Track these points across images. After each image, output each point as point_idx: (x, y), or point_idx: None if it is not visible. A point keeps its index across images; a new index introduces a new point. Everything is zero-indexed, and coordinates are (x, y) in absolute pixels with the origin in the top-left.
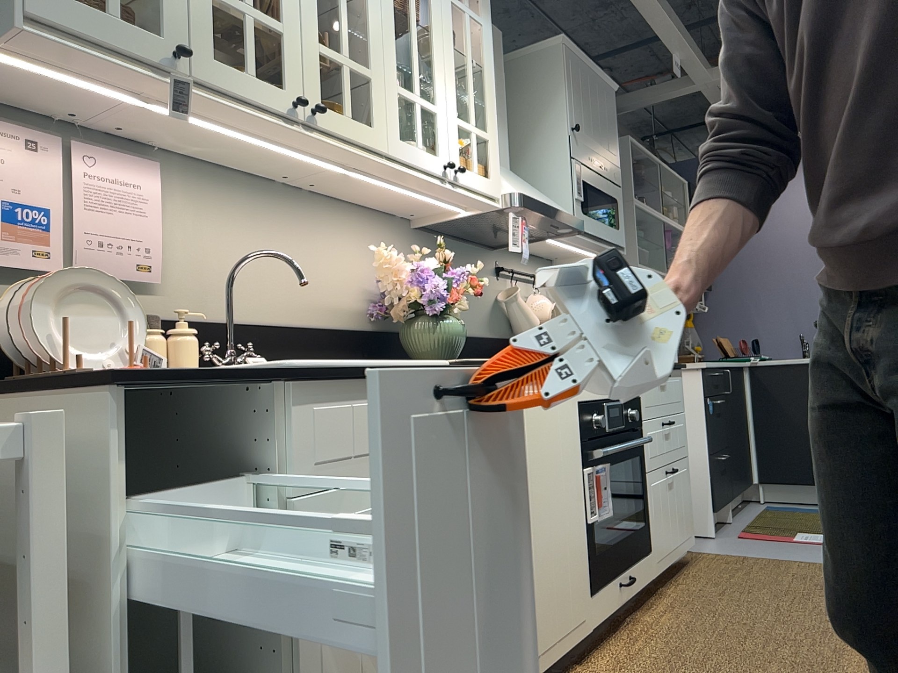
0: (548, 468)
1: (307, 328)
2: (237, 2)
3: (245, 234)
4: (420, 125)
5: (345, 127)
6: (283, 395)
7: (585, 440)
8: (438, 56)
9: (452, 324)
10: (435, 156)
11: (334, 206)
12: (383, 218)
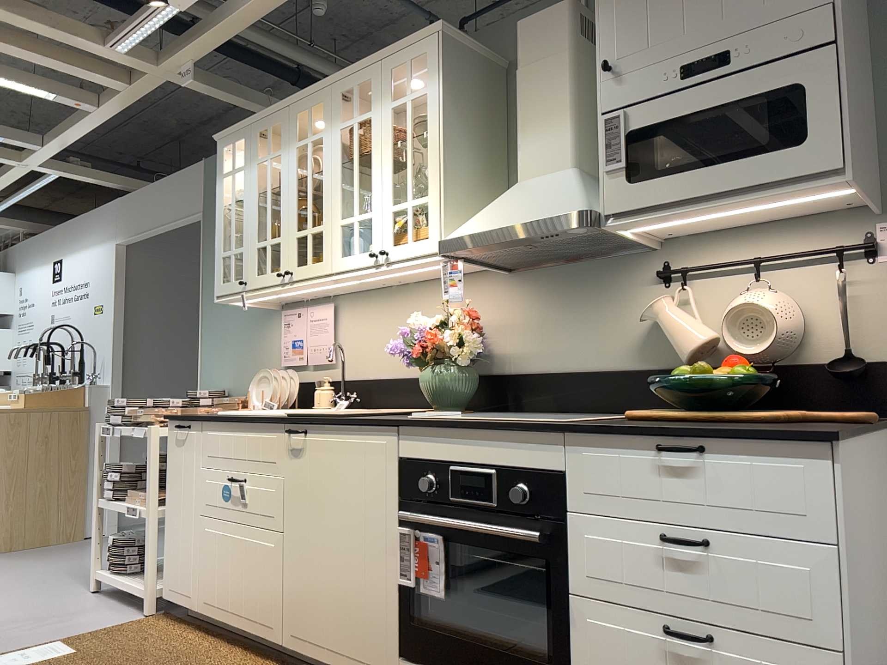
0: (345, 507)
1: (405, 378)
2: (264, 242)
3: (374, 325)
4: (355, 236)
5: (306, 271)
6: (201, 426)
7: (407, 499)
8: (374, 168)
9: (443, 372)
10: (368, 251)
11: (429, 284)
12: (474, 277)
